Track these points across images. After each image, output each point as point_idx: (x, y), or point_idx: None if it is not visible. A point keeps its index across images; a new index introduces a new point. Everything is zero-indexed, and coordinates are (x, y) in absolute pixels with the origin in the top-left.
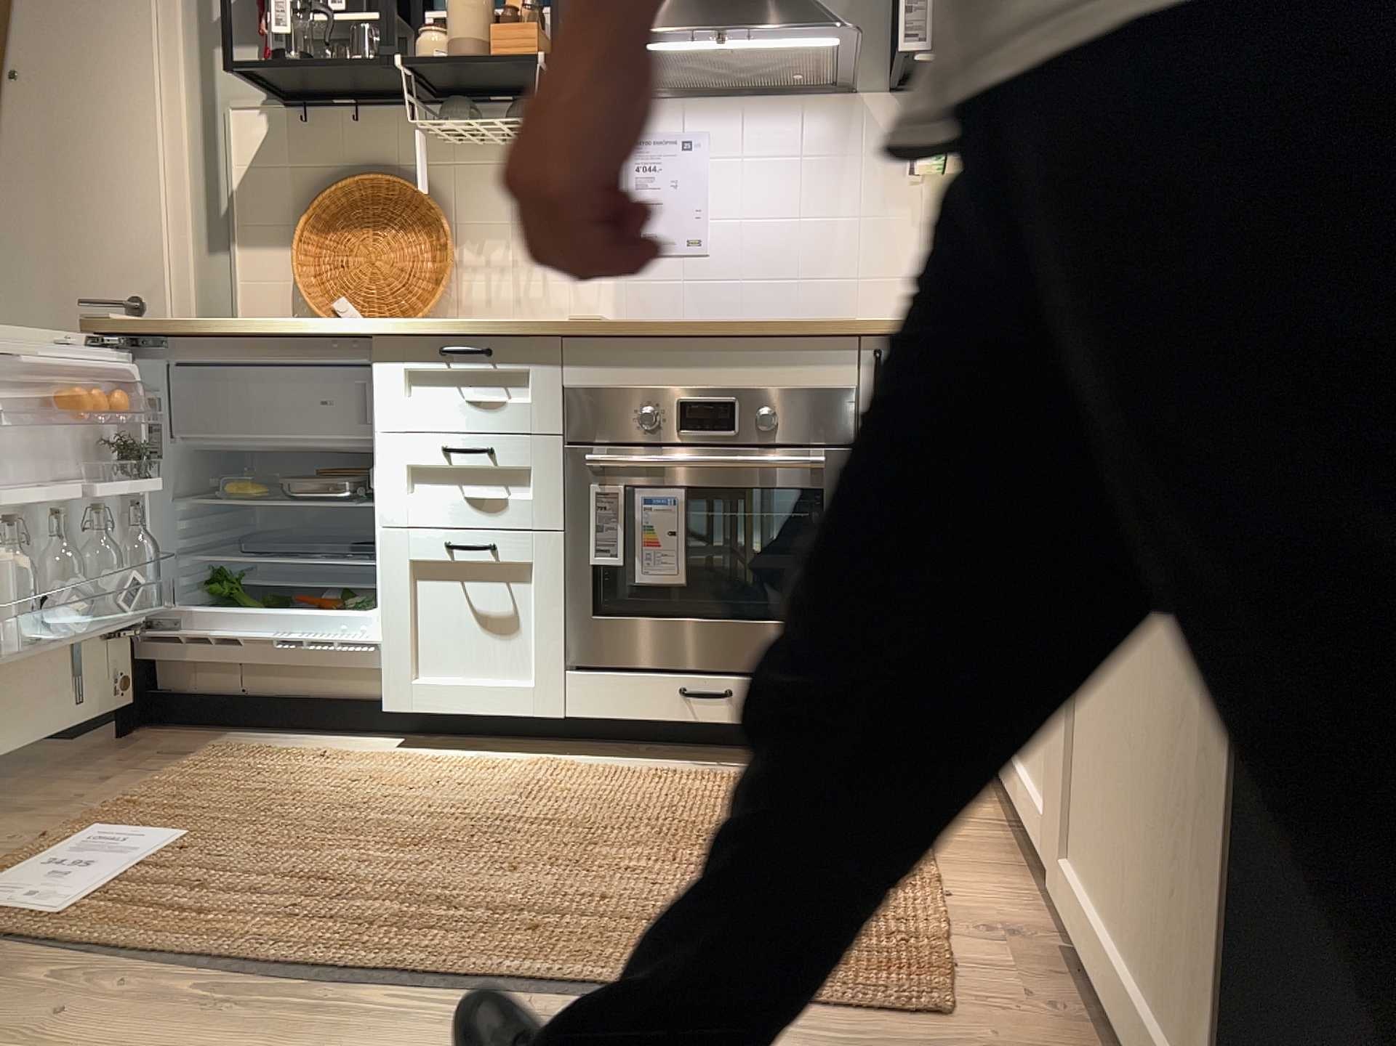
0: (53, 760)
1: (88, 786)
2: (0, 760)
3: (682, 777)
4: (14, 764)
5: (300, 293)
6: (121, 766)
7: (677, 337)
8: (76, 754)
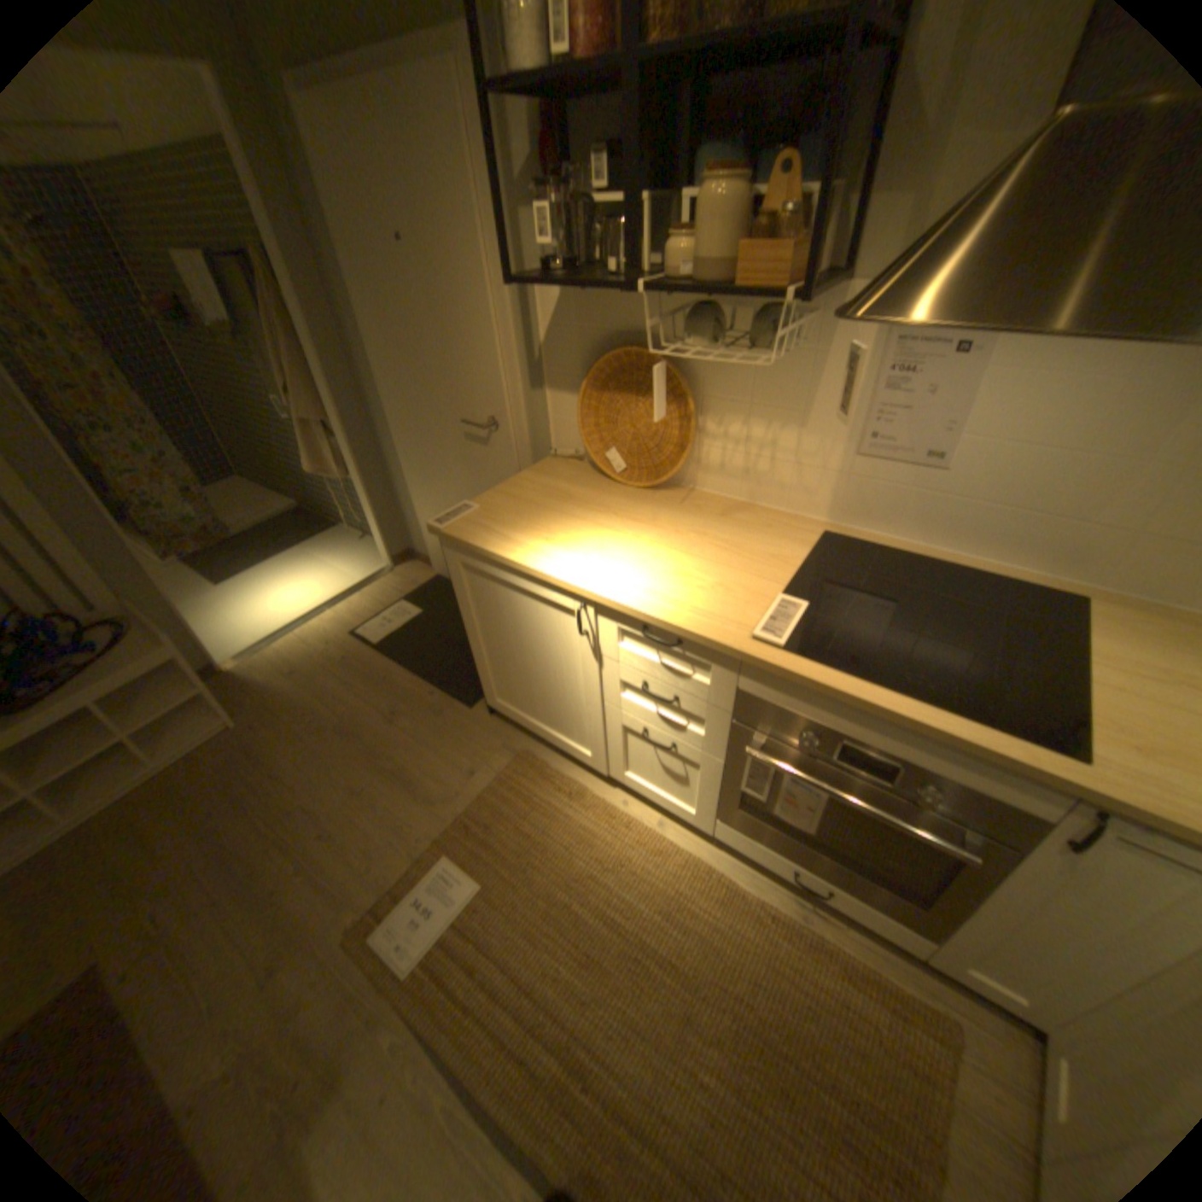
0: (457, 733)
1: (463, 775)
2: (437, 722)
3: (779, 924)
4: (441, 730)
5: (584, 443)
6: (483, 753)
7: (854, 704)
8: (468, 727)
